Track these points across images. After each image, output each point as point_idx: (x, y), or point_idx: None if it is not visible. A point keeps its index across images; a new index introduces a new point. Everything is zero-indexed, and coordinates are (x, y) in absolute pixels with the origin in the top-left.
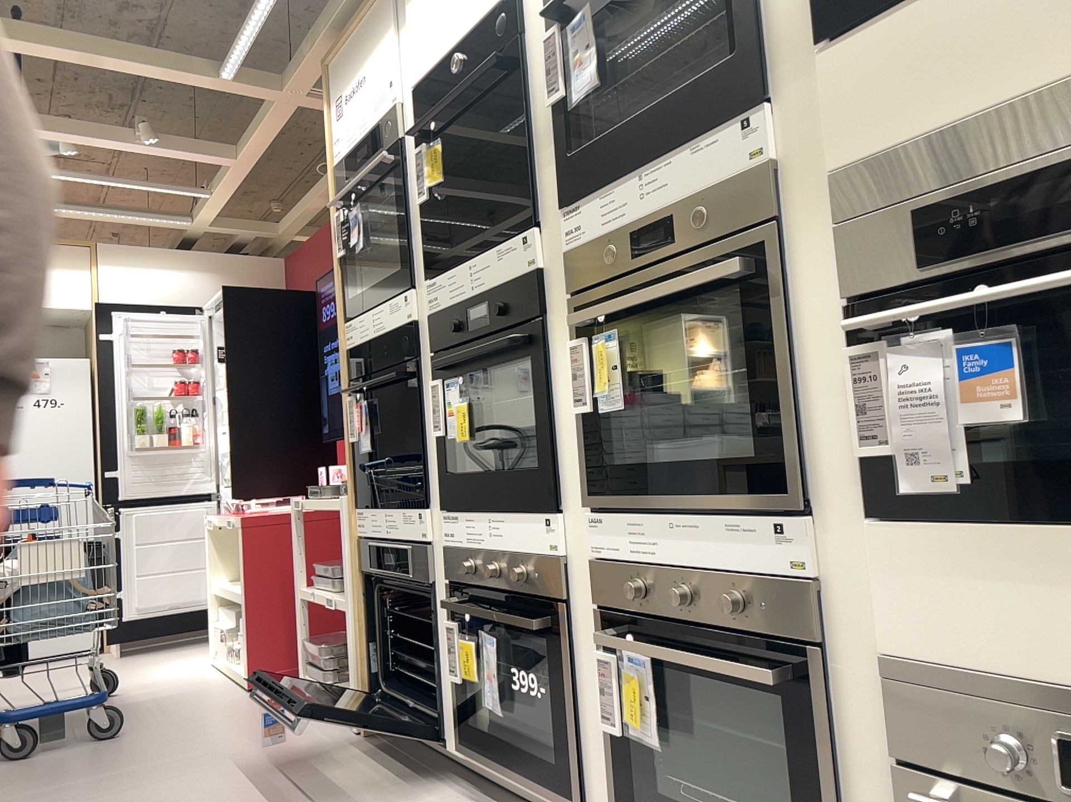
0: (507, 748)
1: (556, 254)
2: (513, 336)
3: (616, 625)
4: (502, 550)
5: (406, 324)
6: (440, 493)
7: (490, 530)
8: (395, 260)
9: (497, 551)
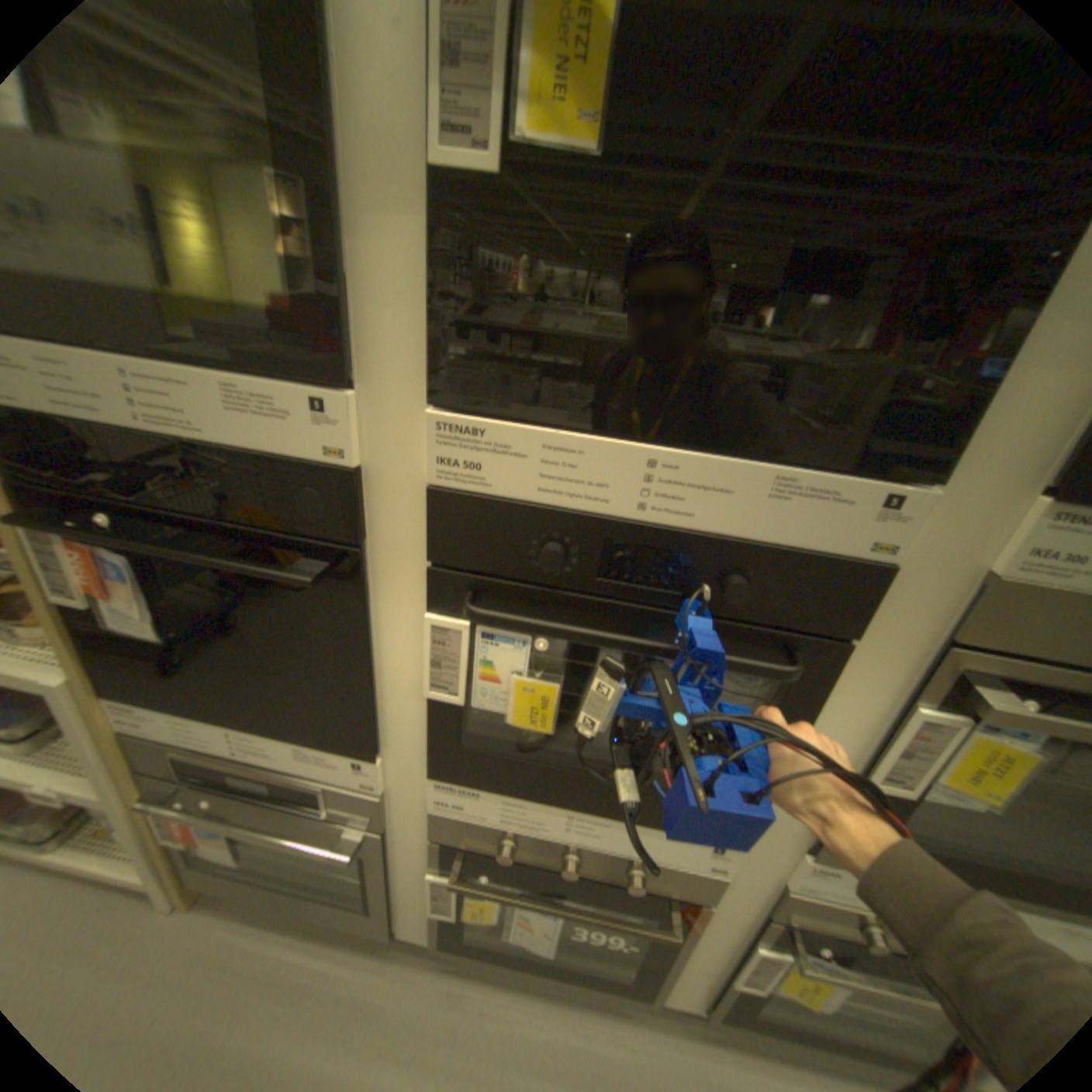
0: (537, 963)
1: (953, 559)
2: (796, 672)
3: (803, 939)
4: (597, 850)
5: (307, 459)
6: (419, 749)
7: (571, 827)
8: (208, 244)
9: (583, 848)
